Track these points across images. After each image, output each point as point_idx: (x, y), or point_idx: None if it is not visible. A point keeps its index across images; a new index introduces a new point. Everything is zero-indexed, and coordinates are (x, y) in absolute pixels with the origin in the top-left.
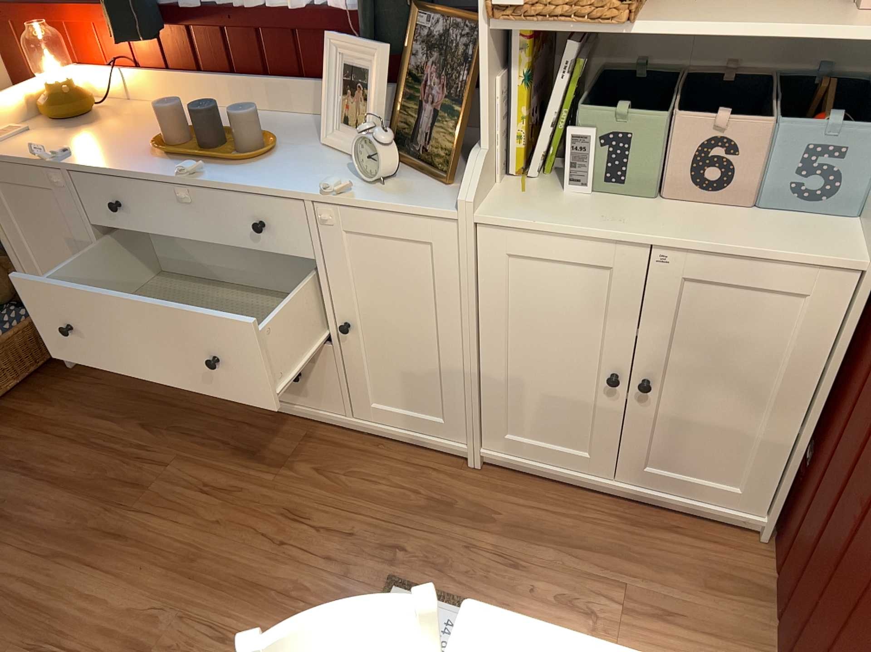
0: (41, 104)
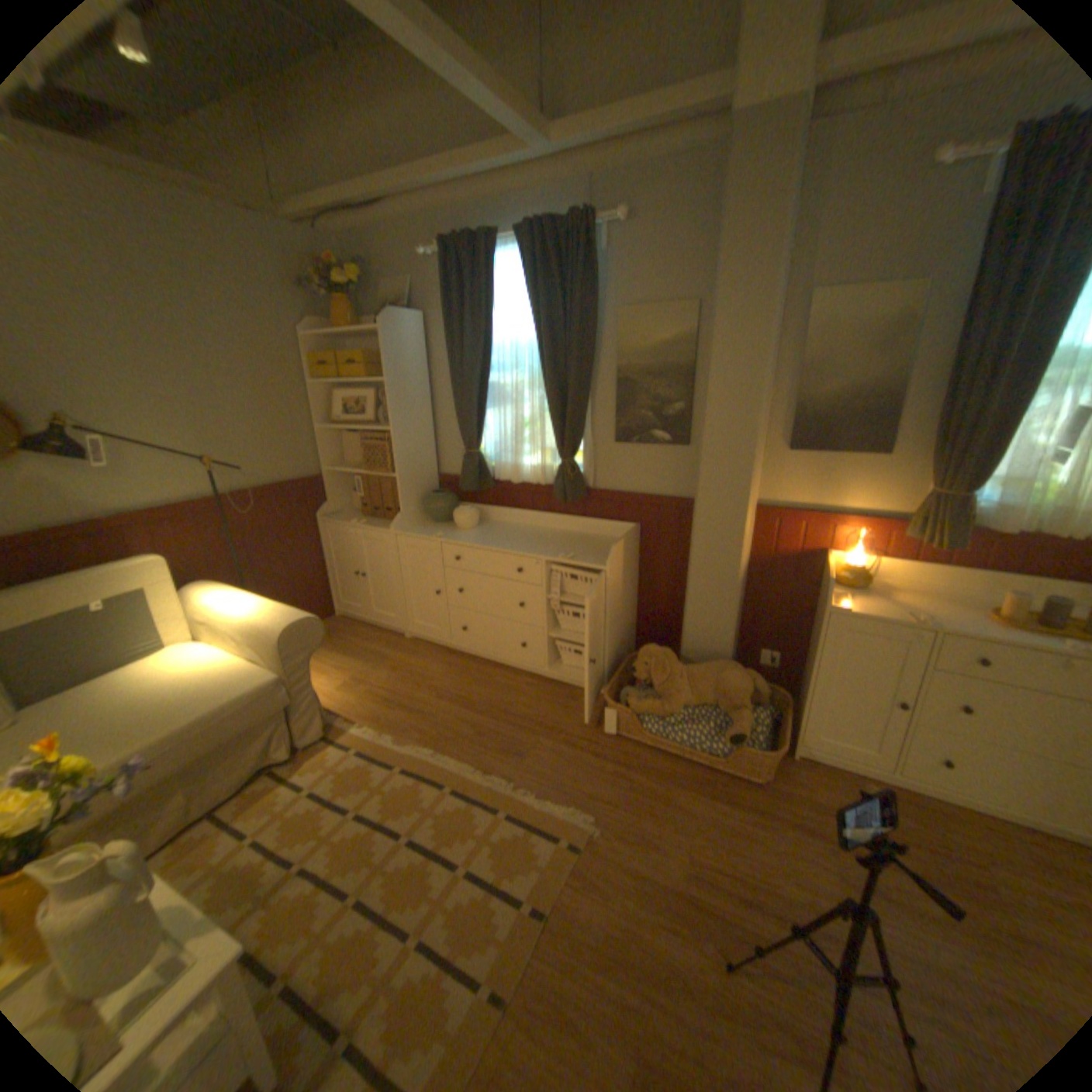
0: (846, 578)
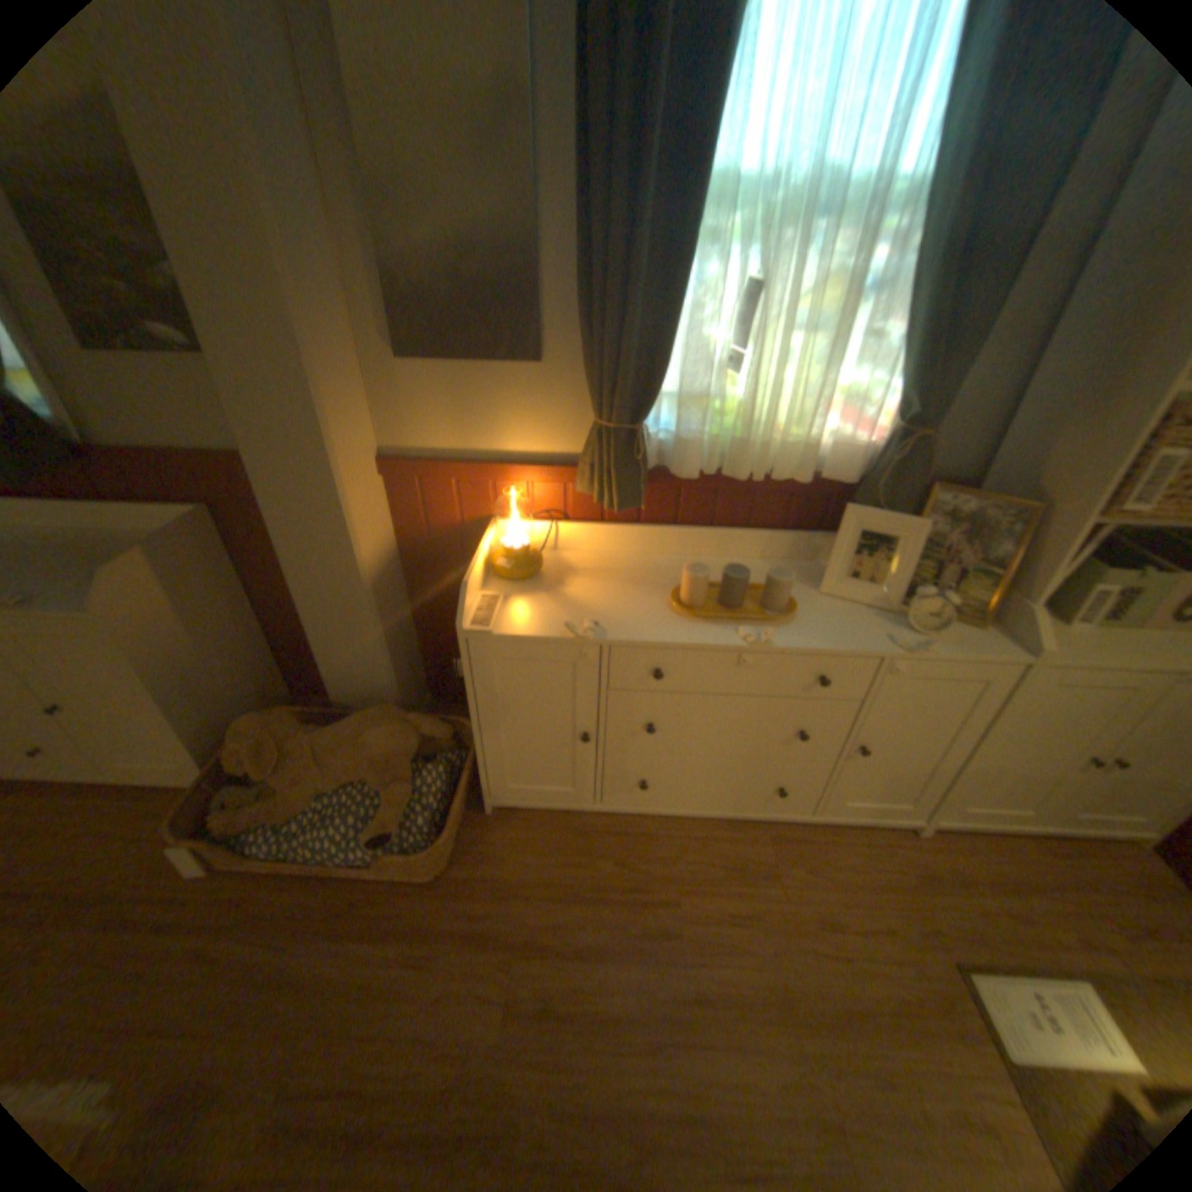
0: (503, 568)
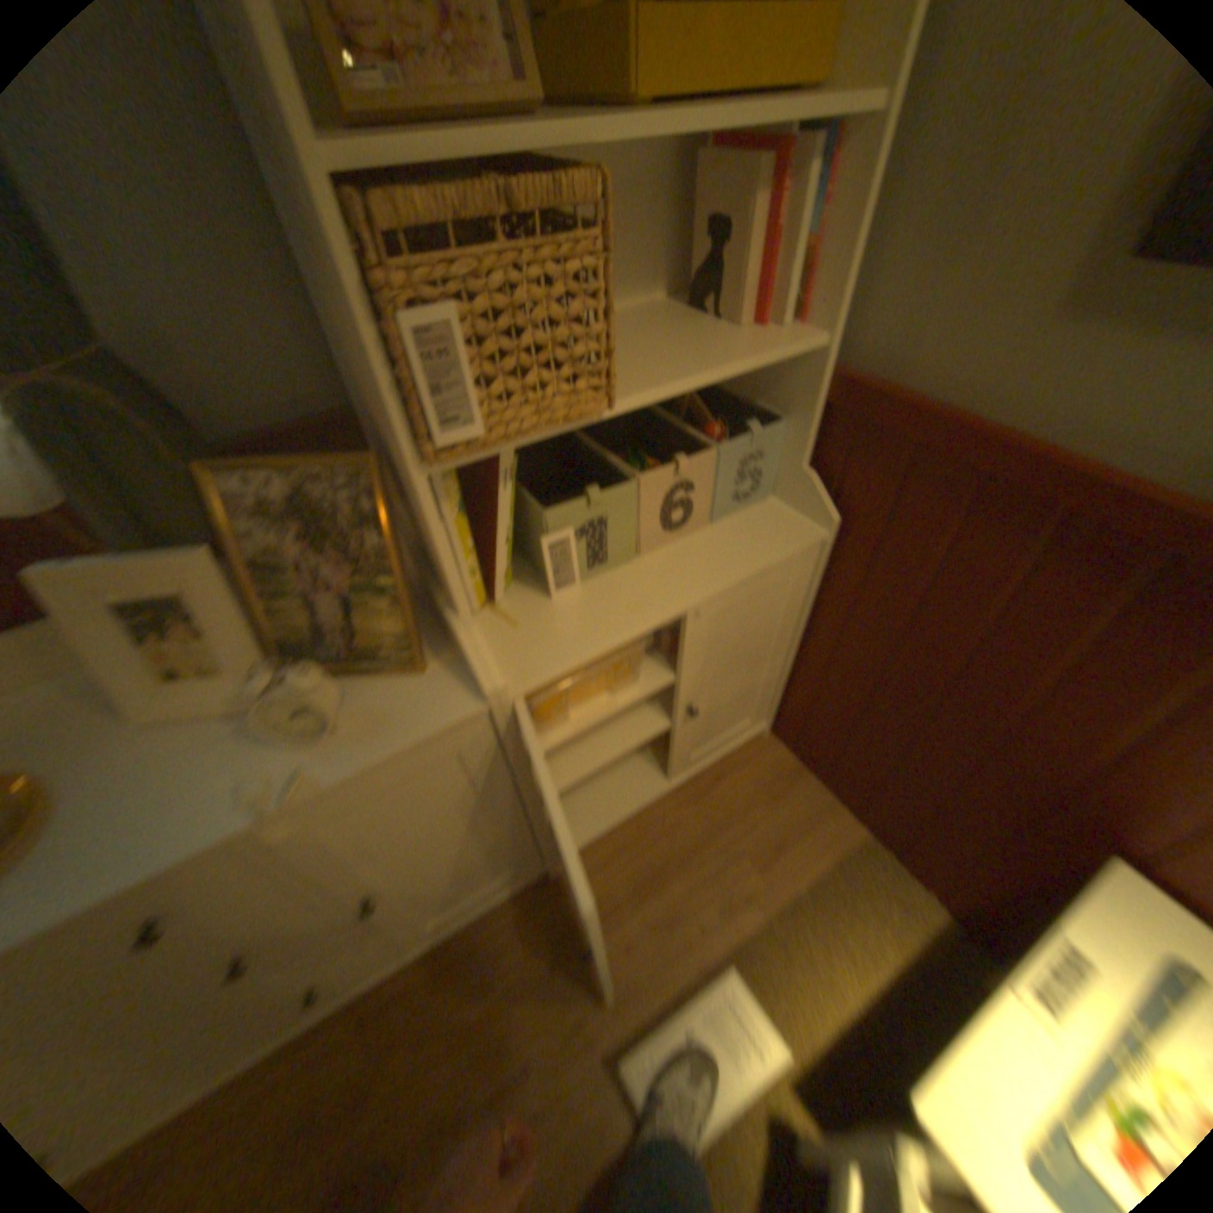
0: None
